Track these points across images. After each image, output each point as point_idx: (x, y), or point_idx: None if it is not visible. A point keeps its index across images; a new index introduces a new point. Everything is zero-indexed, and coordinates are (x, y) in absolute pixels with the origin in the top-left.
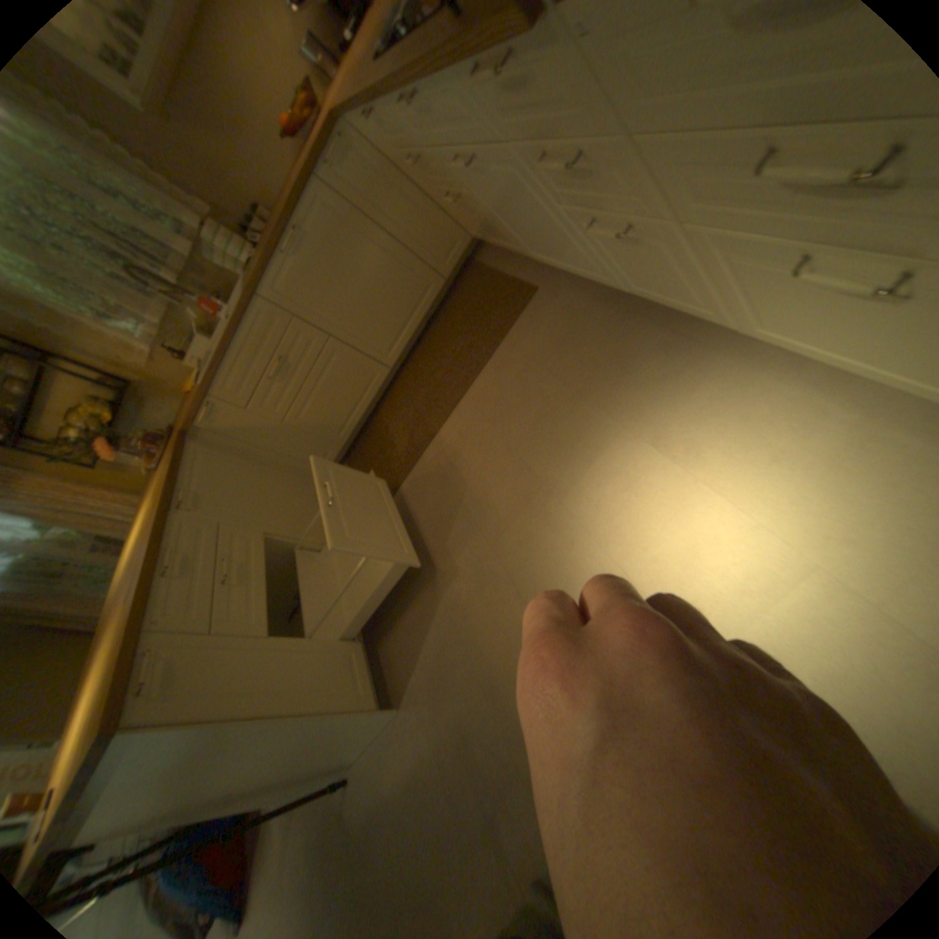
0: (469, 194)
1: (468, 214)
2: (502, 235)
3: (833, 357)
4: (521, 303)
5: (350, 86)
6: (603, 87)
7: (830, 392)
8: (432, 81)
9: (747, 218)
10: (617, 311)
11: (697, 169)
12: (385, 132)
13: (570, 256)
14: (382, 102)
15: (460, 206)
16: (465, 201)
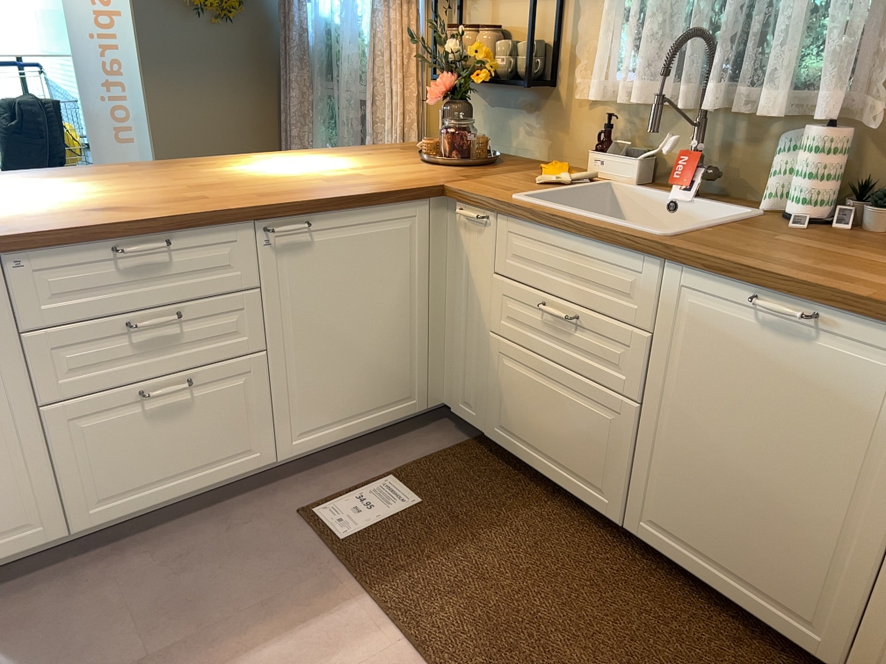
0: None
1: None
2: None
3: None
4: None
5: None
6: None
7: None
8: None
9: None
10: None
11: None
12: None
13: None
14: None
15: None
16: None
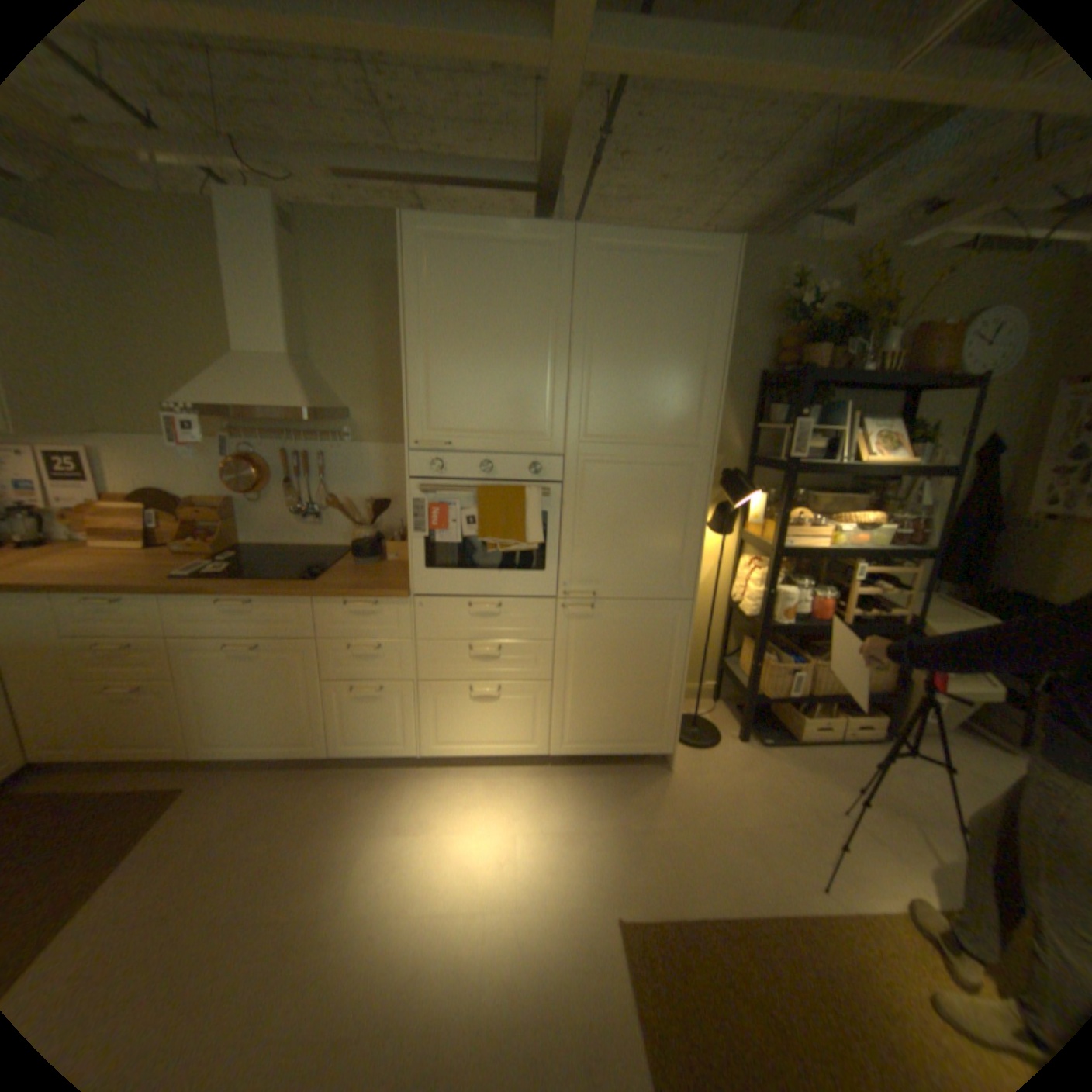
0: (171, 686)
1: (107, 717)
2: (156, 737)
3: (467, 752)
4: (160, 807)
5: (87, 581)
6: (416, 623)
7: (465, 778)
8: (286, 601)
9: (452, 675)
10: (305, 783)
11: (440, 655)
12: (91, 621)
13: (278, 736)
14: (167, 600)
15: (105, 707)
16: (136, 698)
